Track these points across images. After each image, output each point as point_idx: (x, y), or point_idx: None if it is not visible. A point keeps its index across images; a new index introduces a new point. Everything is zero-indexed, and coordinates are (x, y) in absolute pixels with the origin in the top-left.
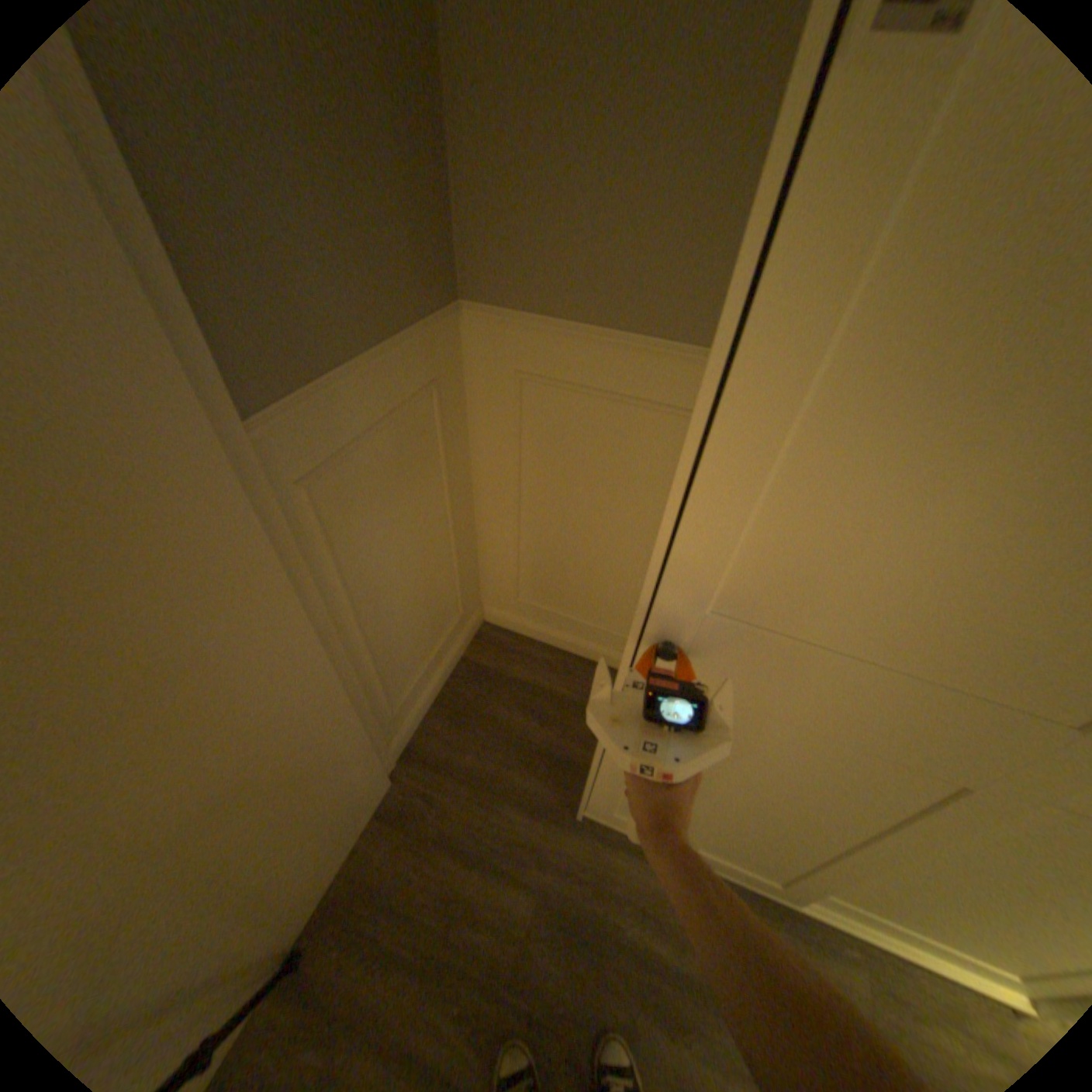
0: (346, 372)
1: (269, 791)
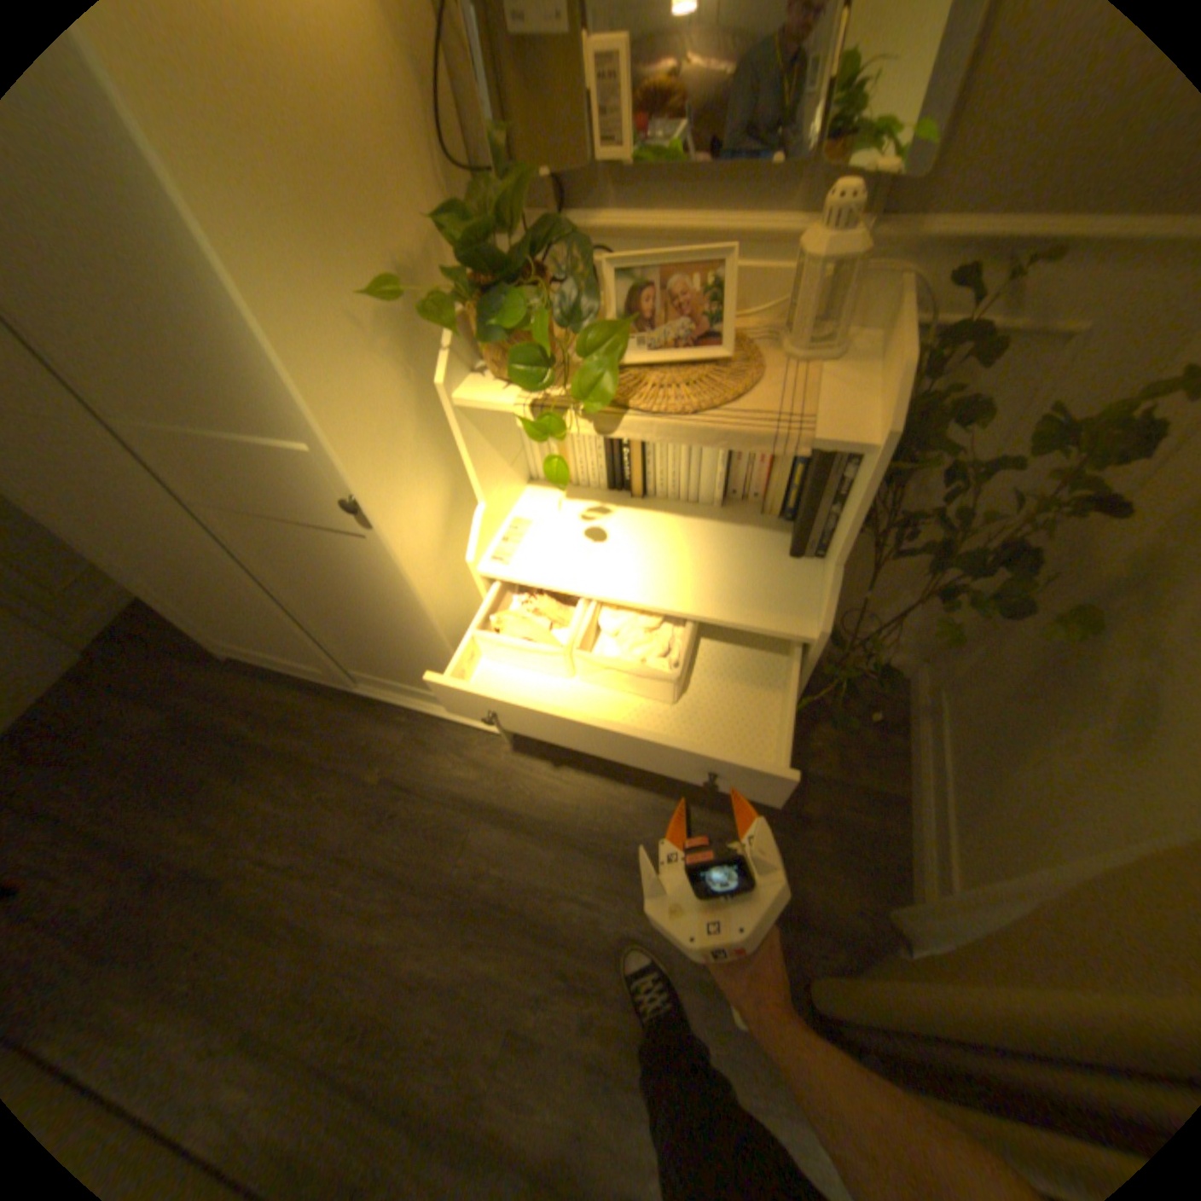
0: None
1: None
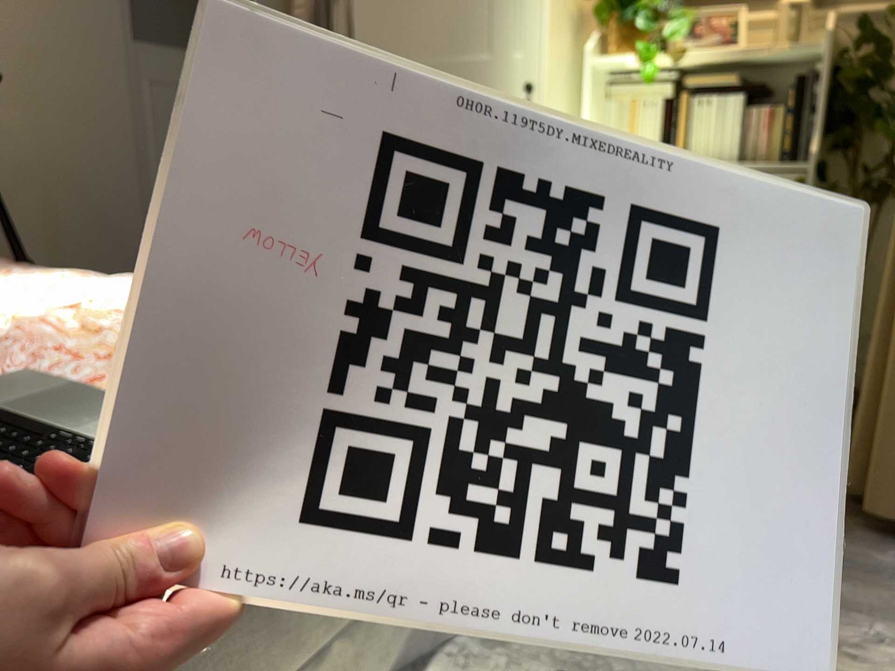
0: (179, 49)
1: (93, 205)
